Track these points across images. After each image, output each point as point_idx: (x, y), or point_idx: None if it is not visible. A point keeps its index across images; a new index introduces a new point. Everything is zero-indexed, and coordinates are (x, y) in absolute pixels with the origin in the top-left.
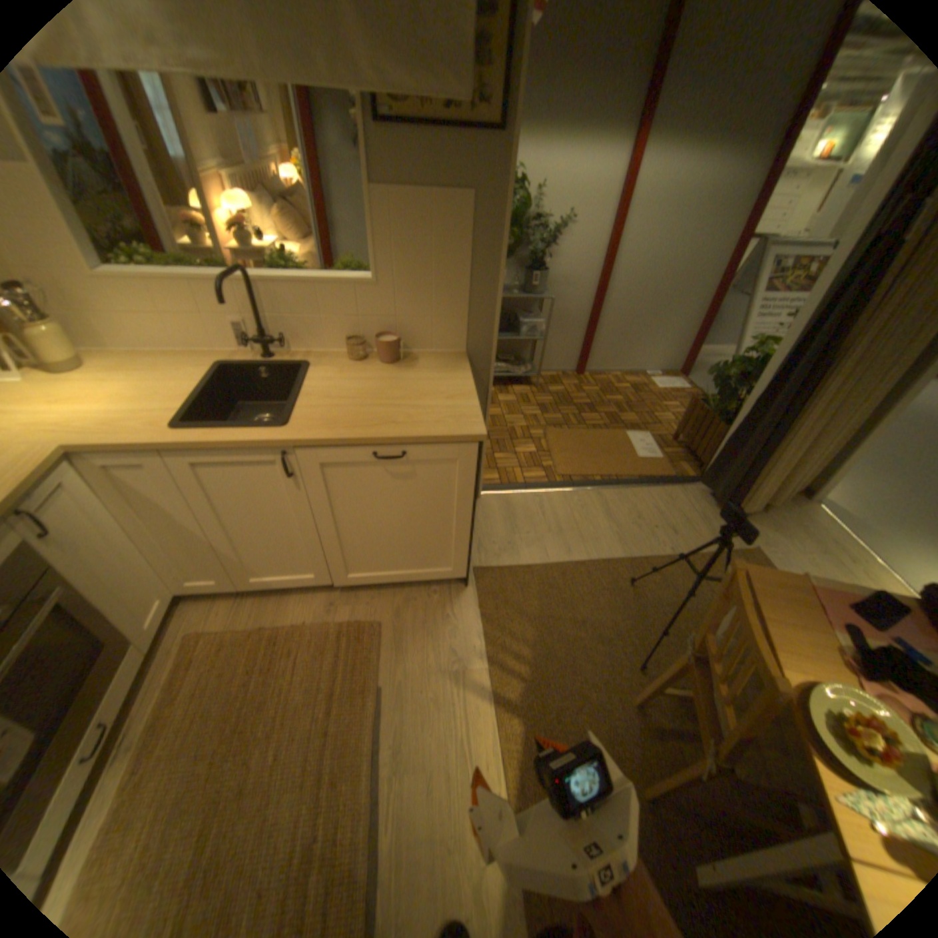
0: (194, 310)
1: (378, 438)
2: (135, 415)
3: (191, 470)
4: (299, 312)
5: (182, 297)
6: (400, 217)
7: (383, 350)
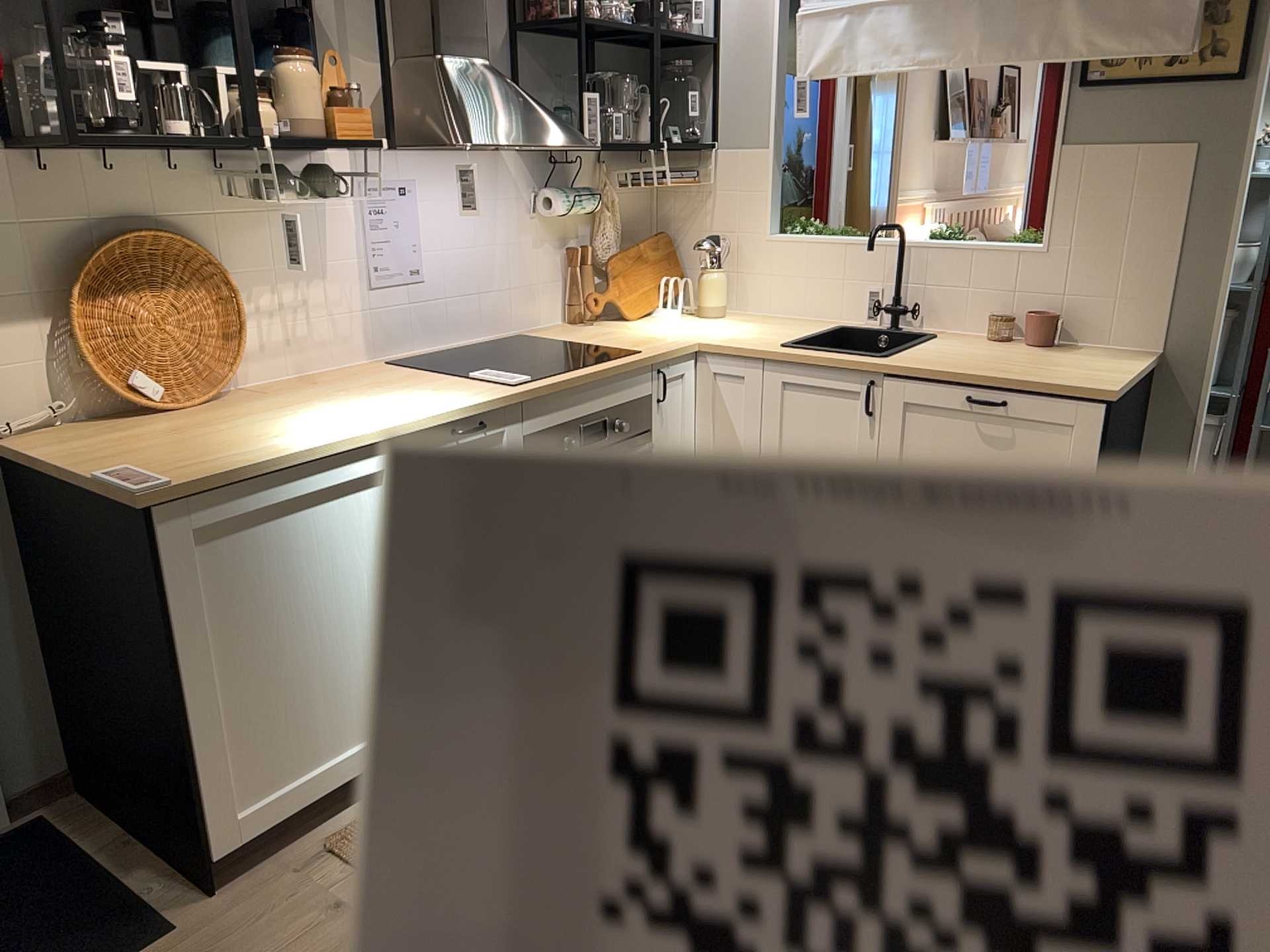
0: (839, 275)
1: (980, 385)
2: (756, 339)
3: (781, 392)
4: (945, 282)
5: (833, 261)
6: (1092, 174)
7: (1033, 325)
